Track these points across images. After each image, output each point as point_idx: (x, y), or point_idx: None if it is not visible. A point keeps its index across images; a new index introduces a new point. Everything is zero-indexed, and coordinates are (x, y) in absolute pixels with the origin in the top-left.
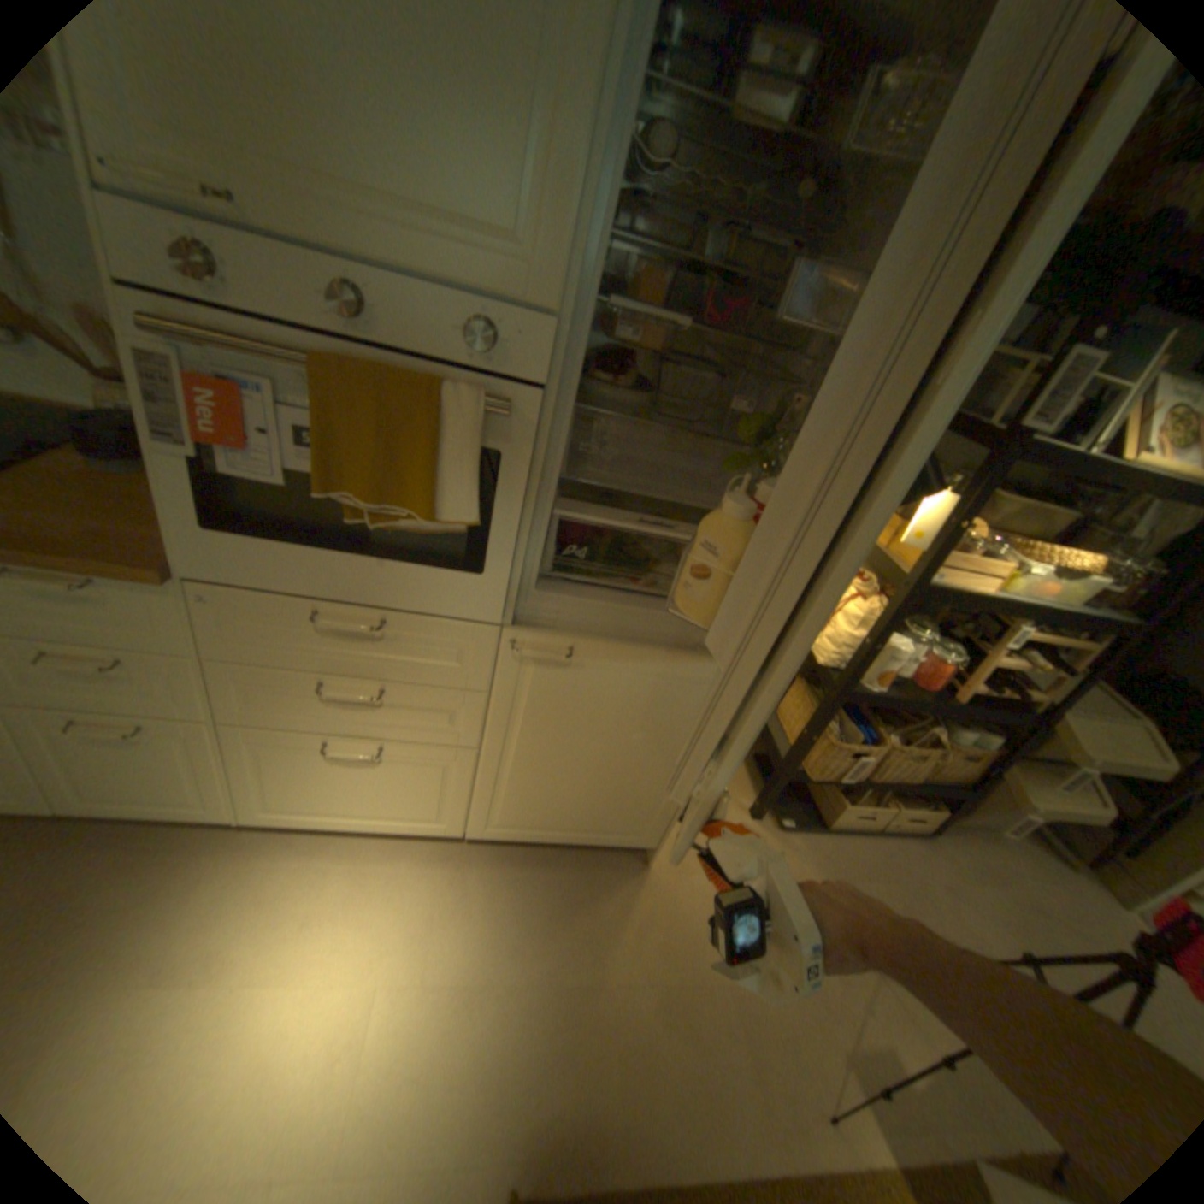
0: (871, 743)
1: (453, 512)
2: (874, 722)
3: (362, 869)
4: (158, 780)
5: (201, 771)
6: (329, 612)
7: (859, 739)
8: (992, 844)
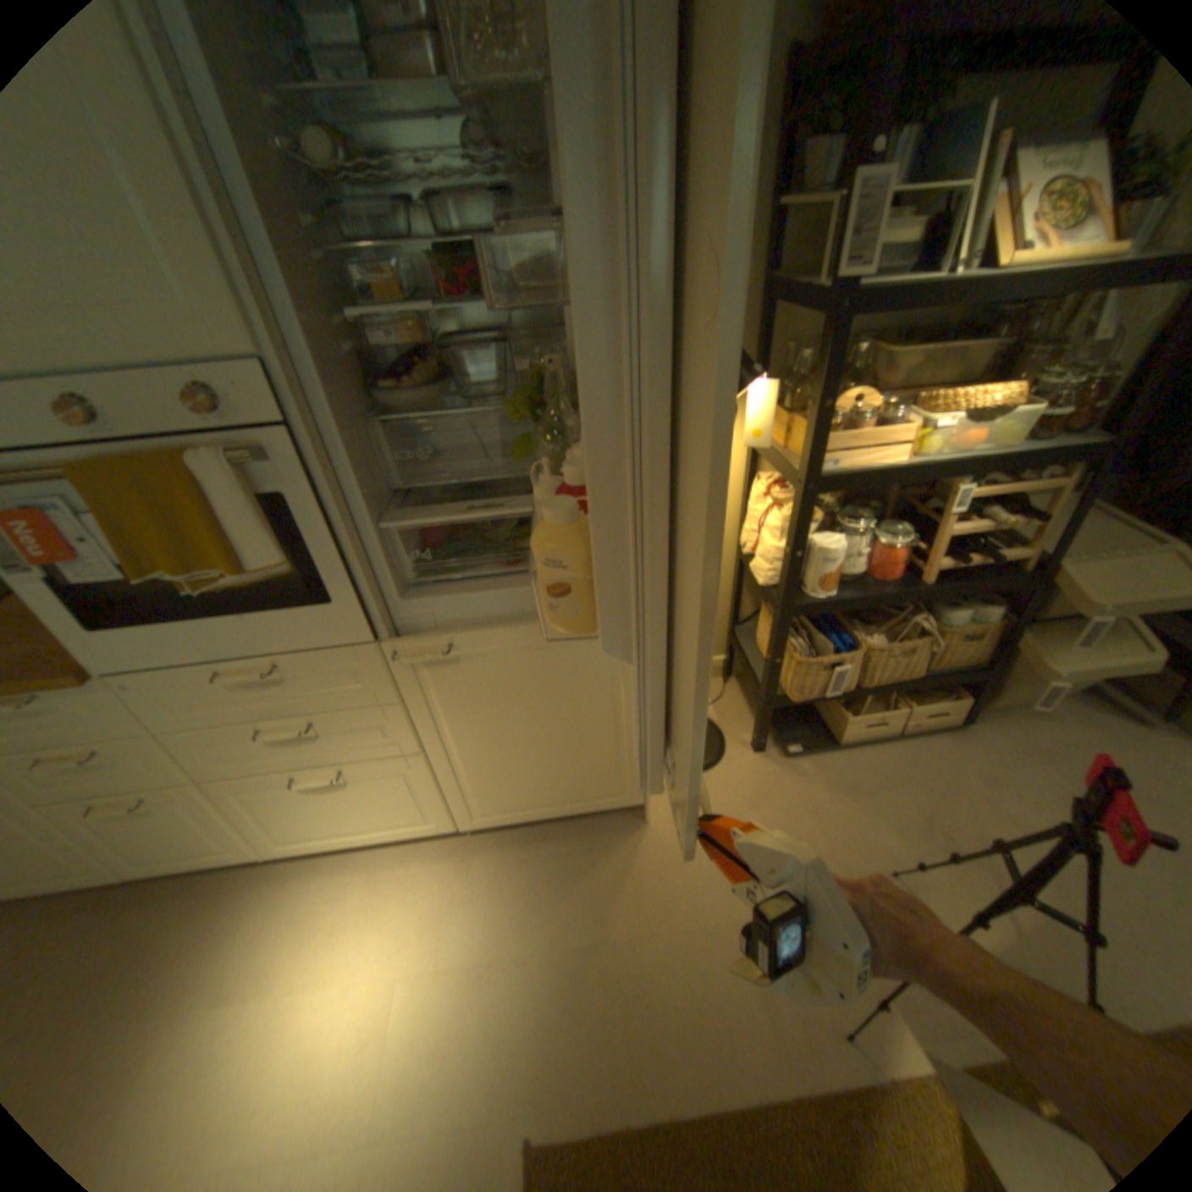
0: (844, 649)
1: (251, 562)
2: (849, 626)
3: (377, 877)
4: (178, 840)
5: (206, 825)
6: (222, 672)
7: (829, 648)
8: (1039, 719)
